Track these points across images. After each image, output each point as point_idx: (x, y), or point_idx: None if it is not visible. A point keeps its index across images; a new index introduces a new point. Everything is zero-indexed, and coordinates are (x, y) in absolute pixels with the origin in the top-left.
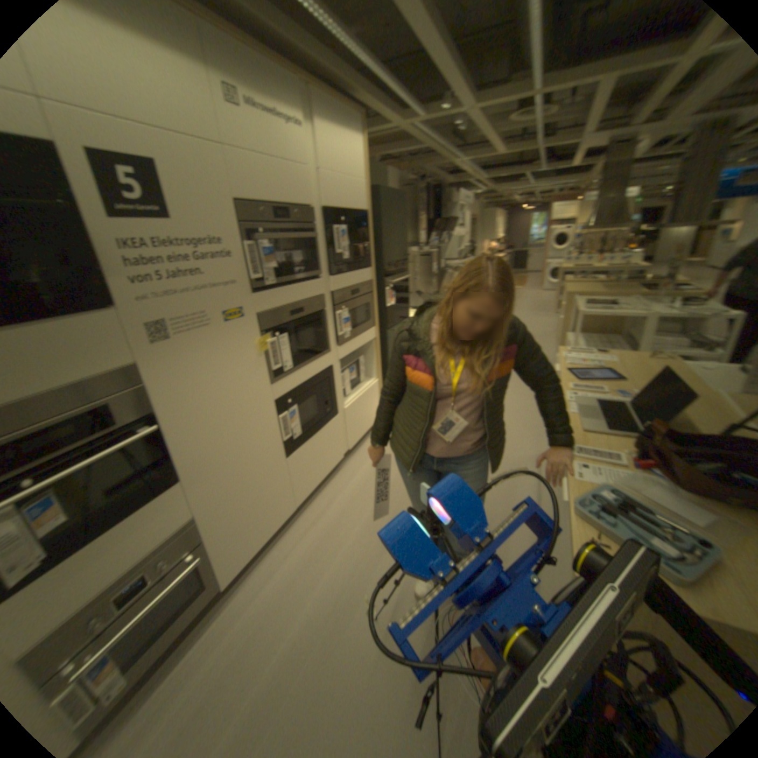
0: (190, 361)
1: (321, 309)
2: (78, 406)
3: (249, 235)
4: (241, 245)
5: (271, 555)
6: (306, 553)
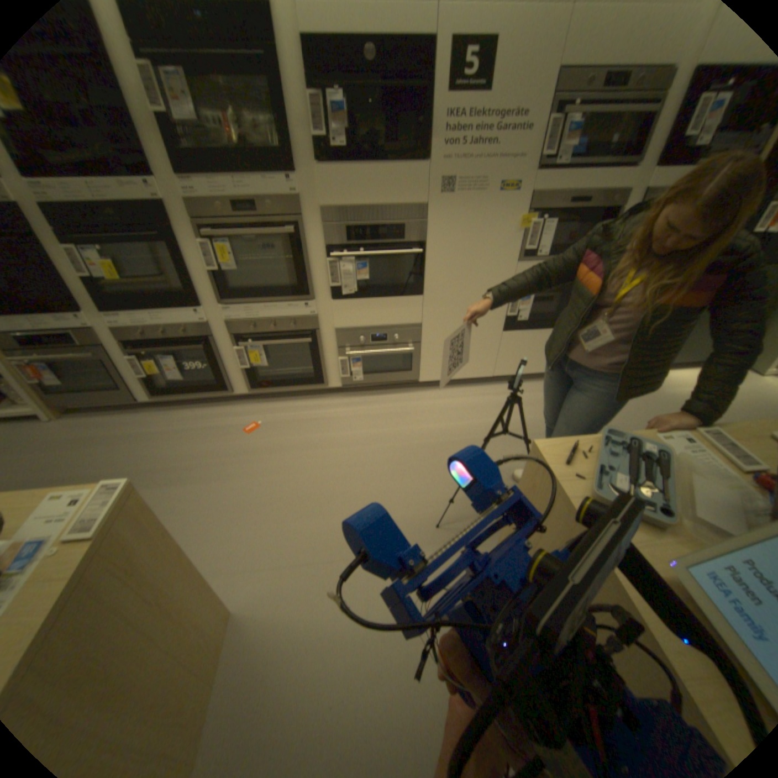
0: (461, 216)
1: (621, 206)
2: (393, 221)
3: (562, 108)
4: (548, 119)
5: (459, 391)
6: (478, 405)
